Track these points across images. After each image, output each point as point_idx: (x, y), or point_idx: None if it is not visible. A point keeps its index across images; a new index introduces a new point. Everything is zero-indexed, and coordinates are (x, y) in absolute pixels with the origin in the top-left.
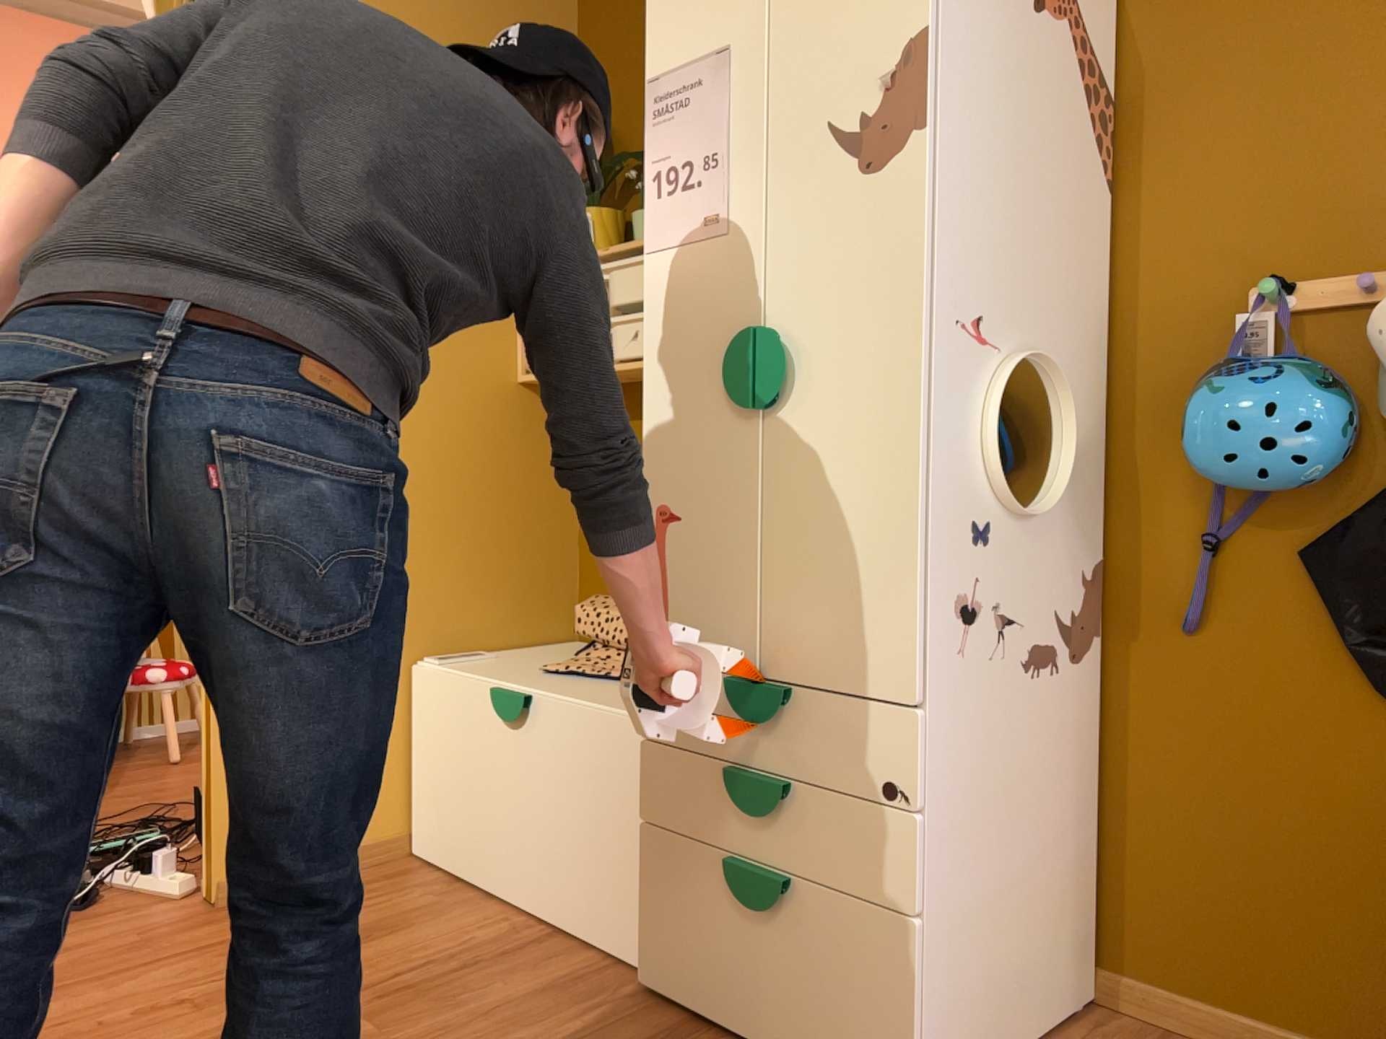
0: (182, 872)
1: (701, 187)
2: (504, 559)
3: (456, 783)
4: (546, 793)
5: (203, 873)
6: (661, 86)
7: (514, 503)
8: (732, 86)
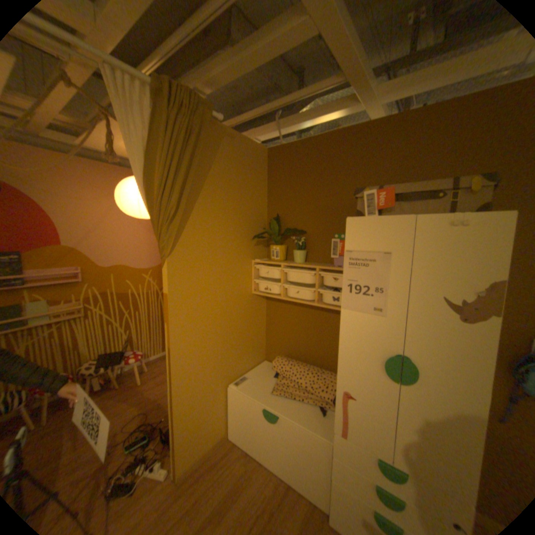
0: (160, 460)
1: (373, 296)
2: (249, 345)
3: (247, 428)
4: (285, 447)
5: (172, 473)
6: (353, 254)
7: (251, 328)
8: (392, 267)
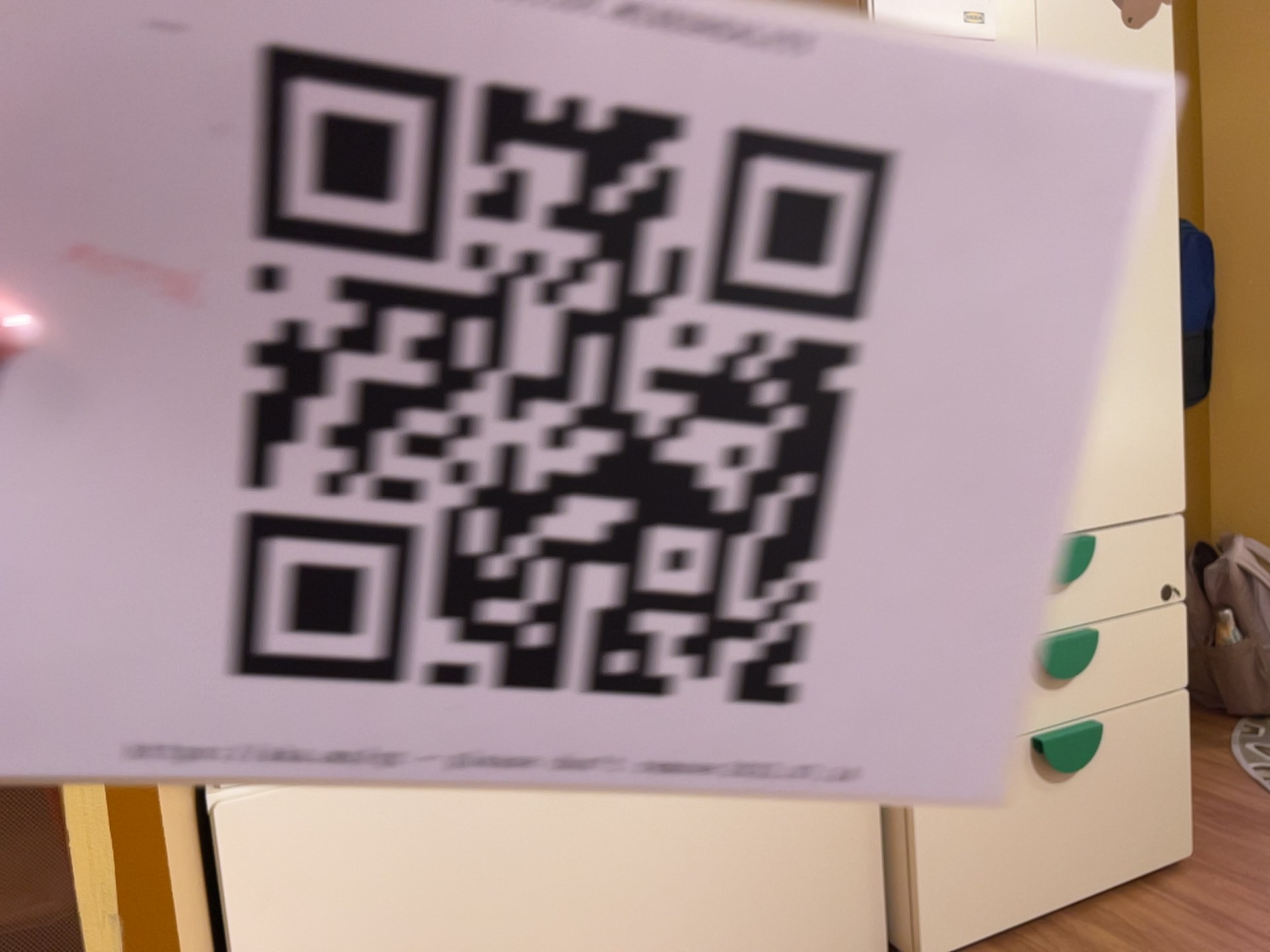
0: None
1: None
2: None
3: None
4: (684, 845)
5: None
6: None
7: None
8: None
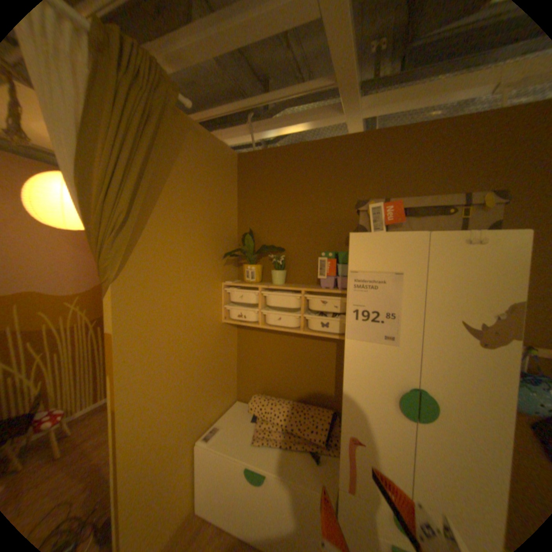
0: None
1: (384, 323)
2: (219, 386)
3: (222, 496)
4: (274, 513)
5: None
6: (359, 275)
7: (221, 365)
8: (405, 289)
